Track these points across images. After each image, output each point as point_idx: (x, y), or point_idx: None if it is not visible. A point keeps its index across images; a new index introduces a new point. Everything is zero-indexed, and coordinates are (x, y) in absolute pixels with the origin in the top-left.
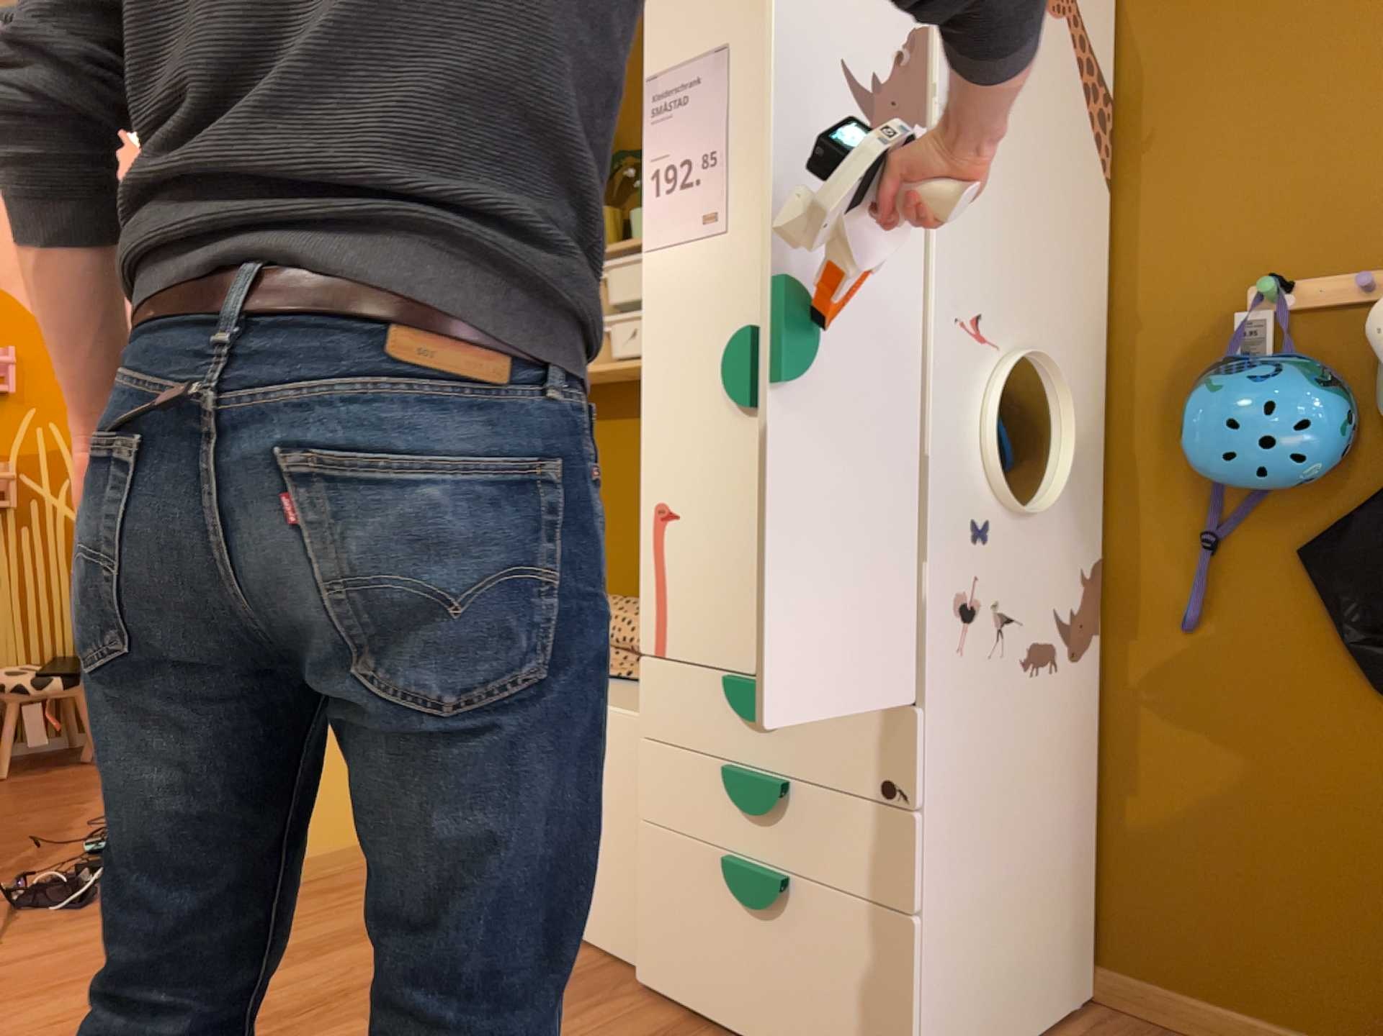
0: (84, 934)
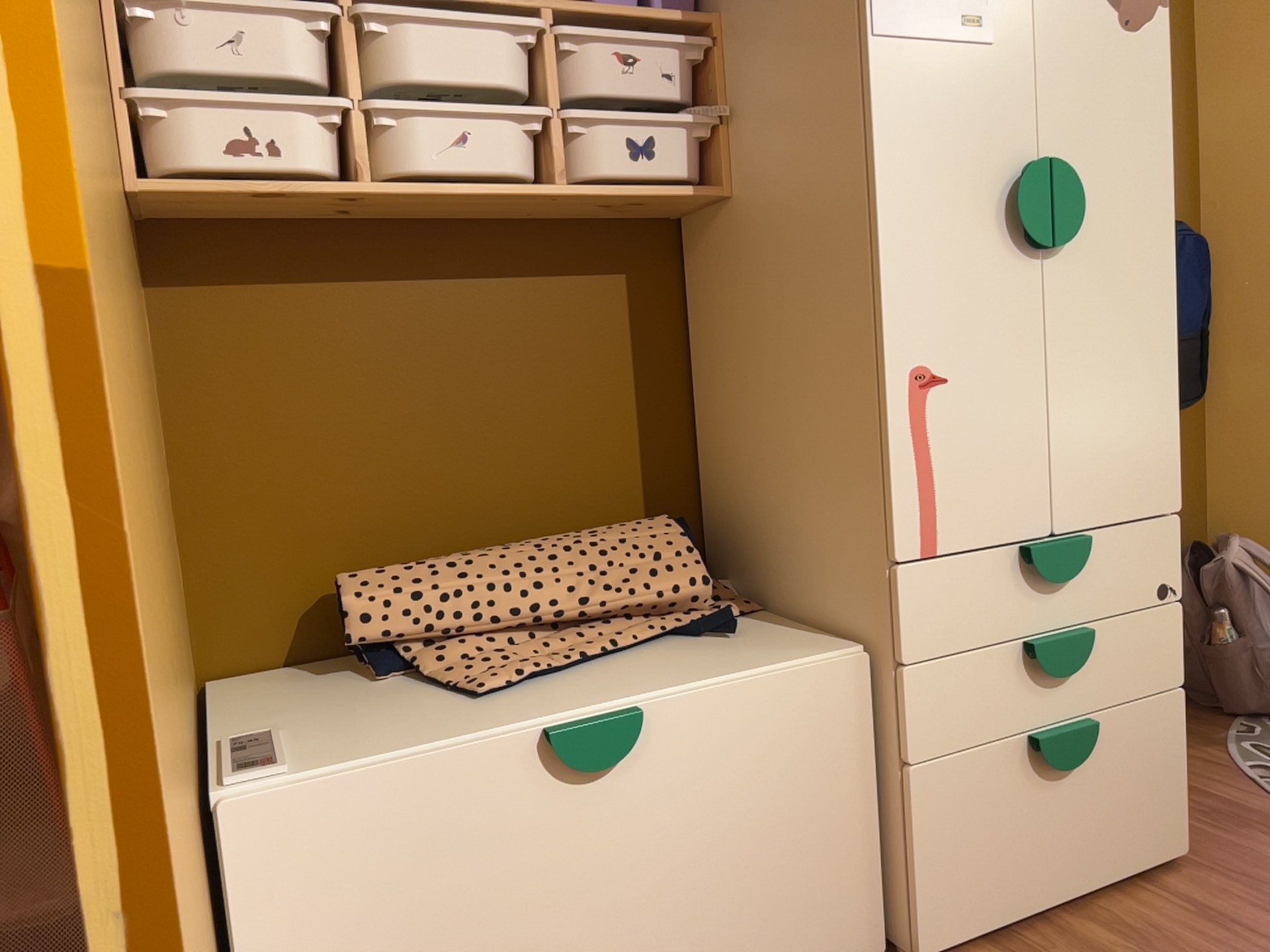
0: None
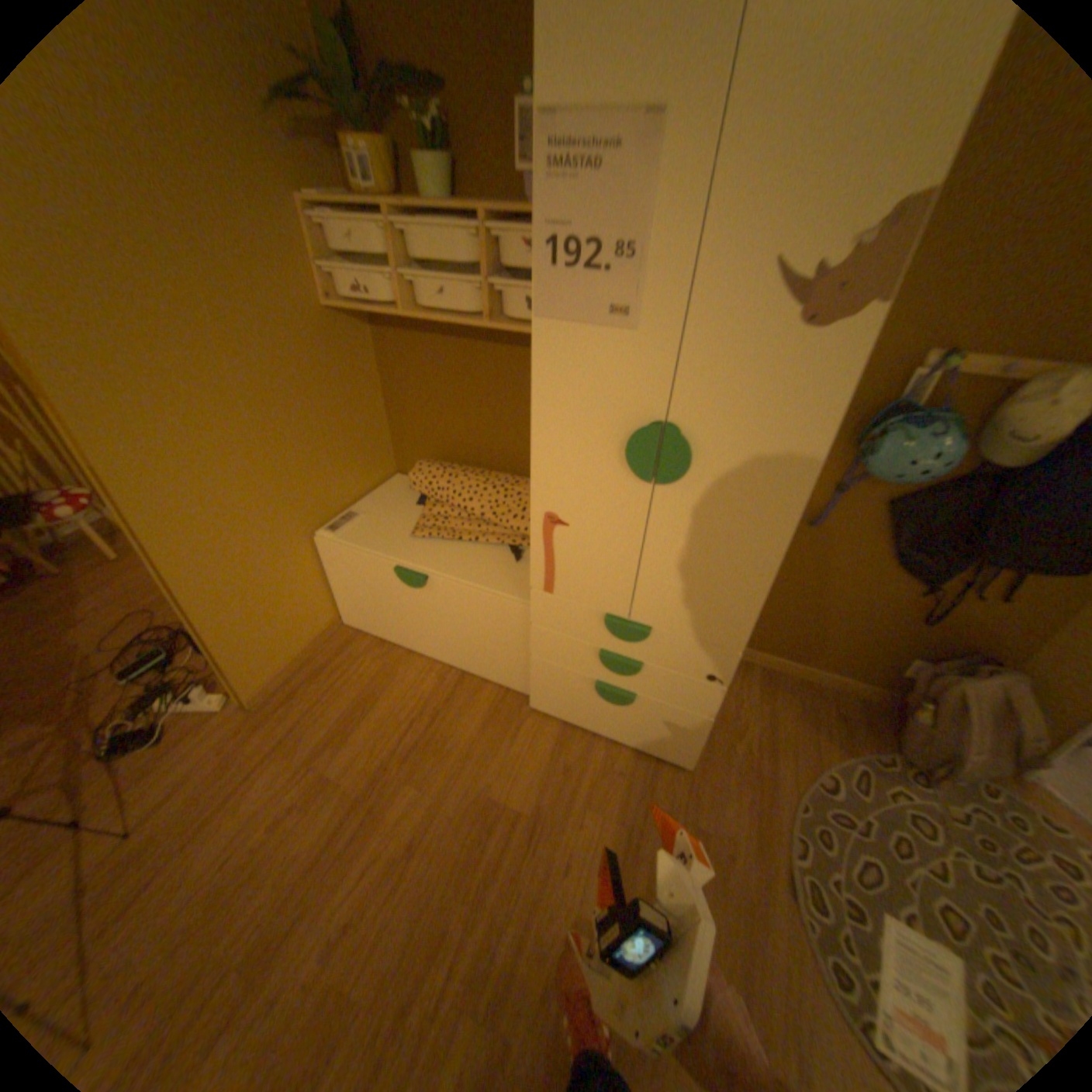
0: (182, 767)
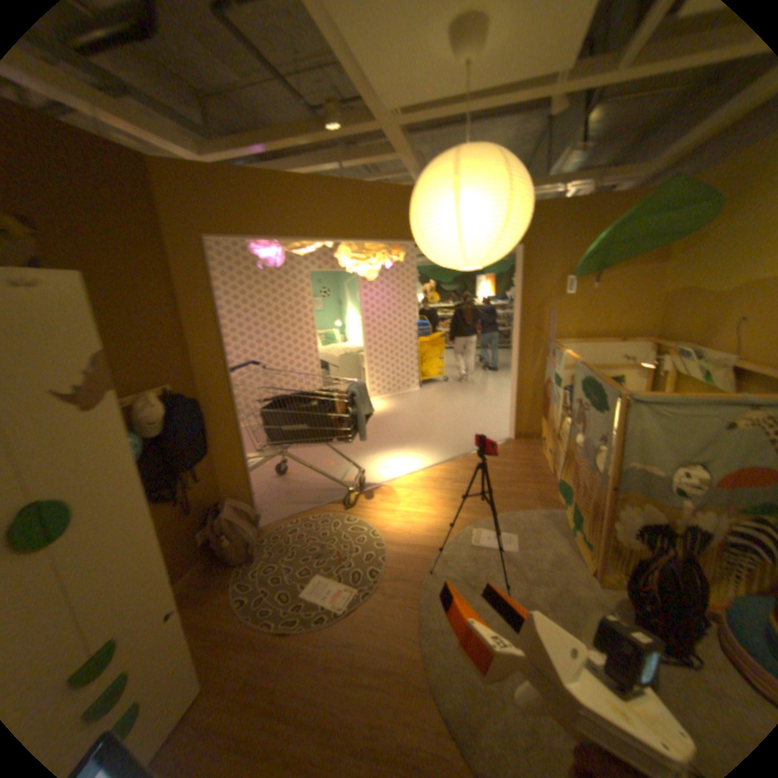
0: None
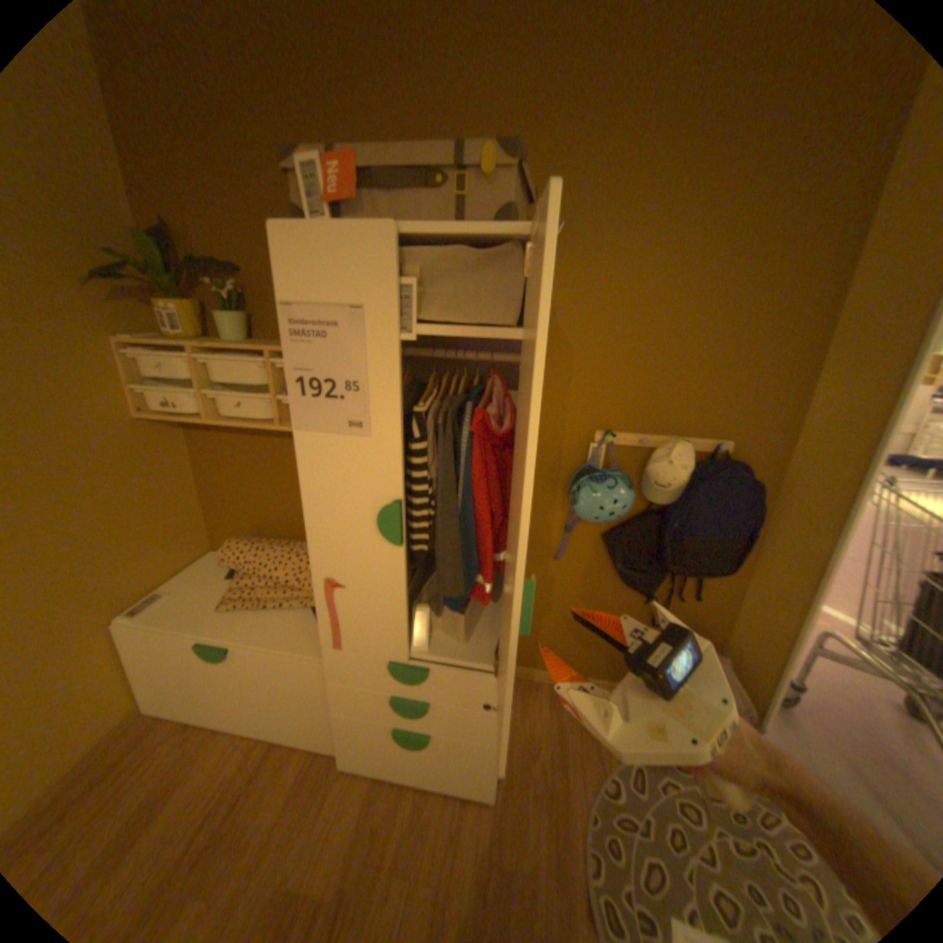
0: None
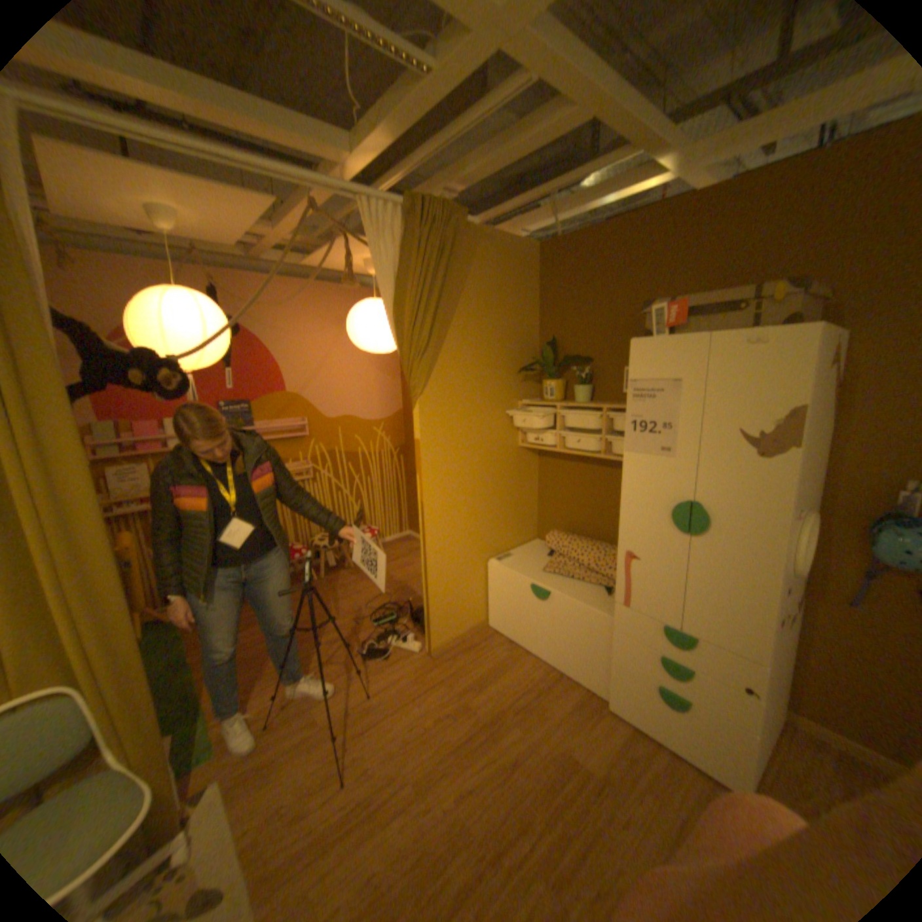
0: (397, 675)
